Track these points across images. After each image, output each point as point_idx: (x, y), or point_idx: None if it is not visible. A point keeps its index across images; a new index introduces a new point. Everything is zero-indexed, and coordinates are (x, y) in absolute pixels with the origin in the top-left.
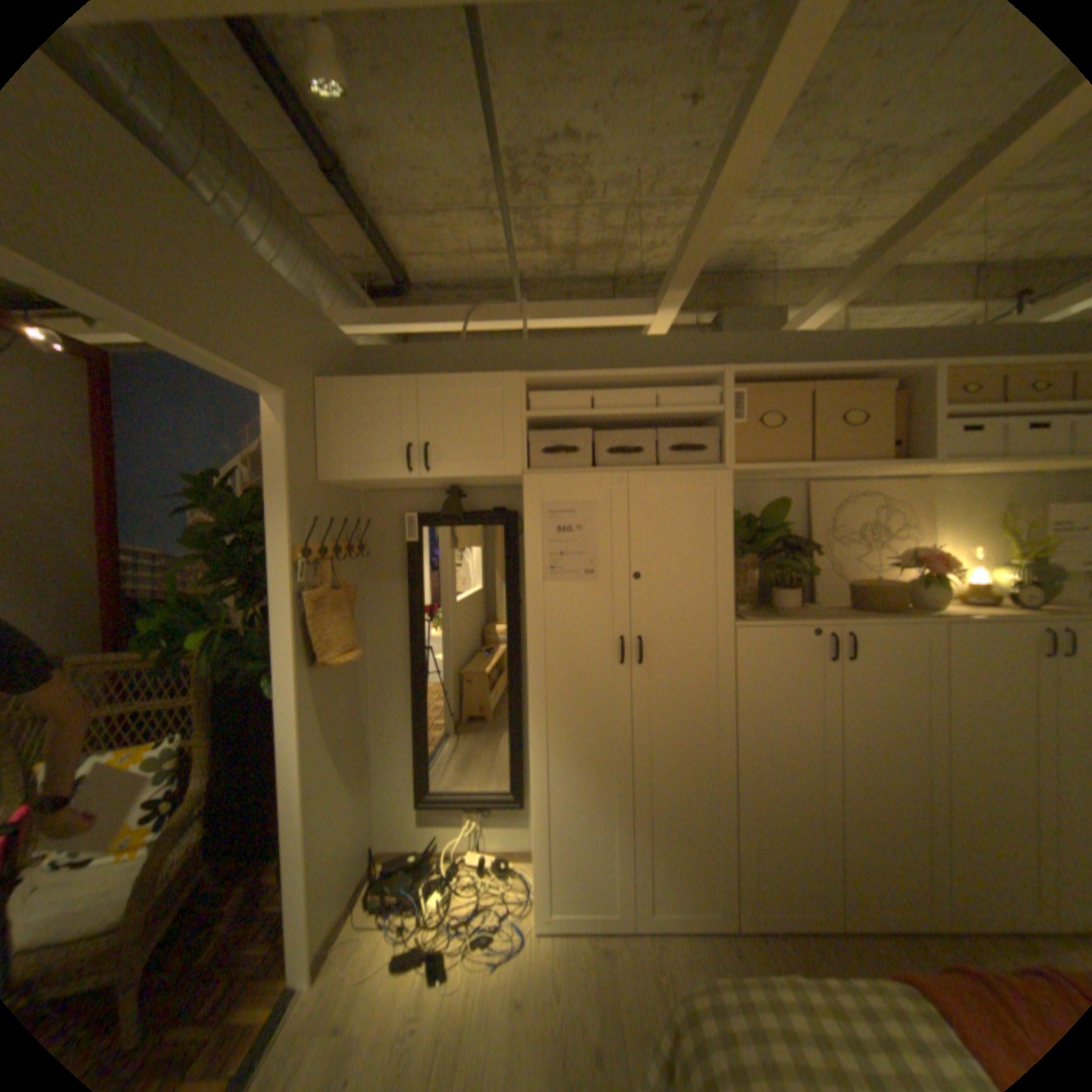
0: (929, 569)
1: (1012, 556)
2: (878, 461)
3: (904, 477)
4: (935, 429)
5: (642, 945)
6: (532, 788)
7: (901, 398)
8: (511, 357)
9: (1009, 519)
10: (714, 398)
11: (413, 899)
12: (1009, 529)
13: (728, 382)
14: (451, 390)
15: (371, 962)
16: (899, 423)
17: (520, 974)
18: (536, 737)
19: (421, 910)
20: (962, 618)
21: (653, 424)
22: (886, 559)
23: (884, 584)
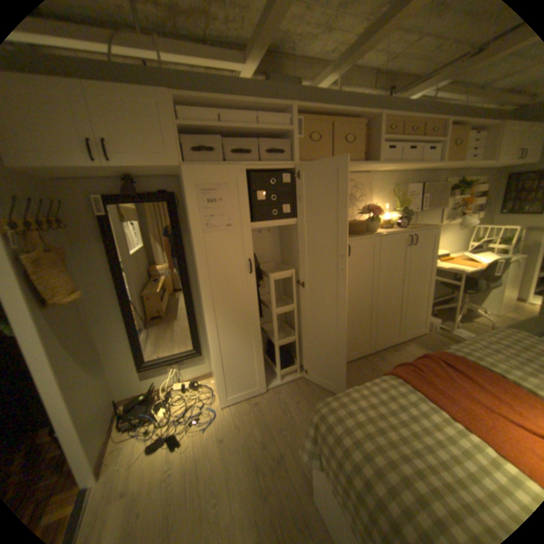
0: (373, 213)
1: (395, 207)
2: (359, 161)
3: (362, 172)
4: (380, 146)
5: (270, 394)
6: (210, 344)
7: (366, 130)
8: (153, 80)
9: (397, 190)
10: (288, 121)
11: (149, 415)
12: (396, 195)
13: (295, 111)
14: (116, 96)
15: (133, 453)
16: (365, 143)
17: (218, 427)
18: (210, 318)
19: (155, 418)
20: (385, 233)
21: (254, 136)
22: (355, 211)
23: (357, 222)
